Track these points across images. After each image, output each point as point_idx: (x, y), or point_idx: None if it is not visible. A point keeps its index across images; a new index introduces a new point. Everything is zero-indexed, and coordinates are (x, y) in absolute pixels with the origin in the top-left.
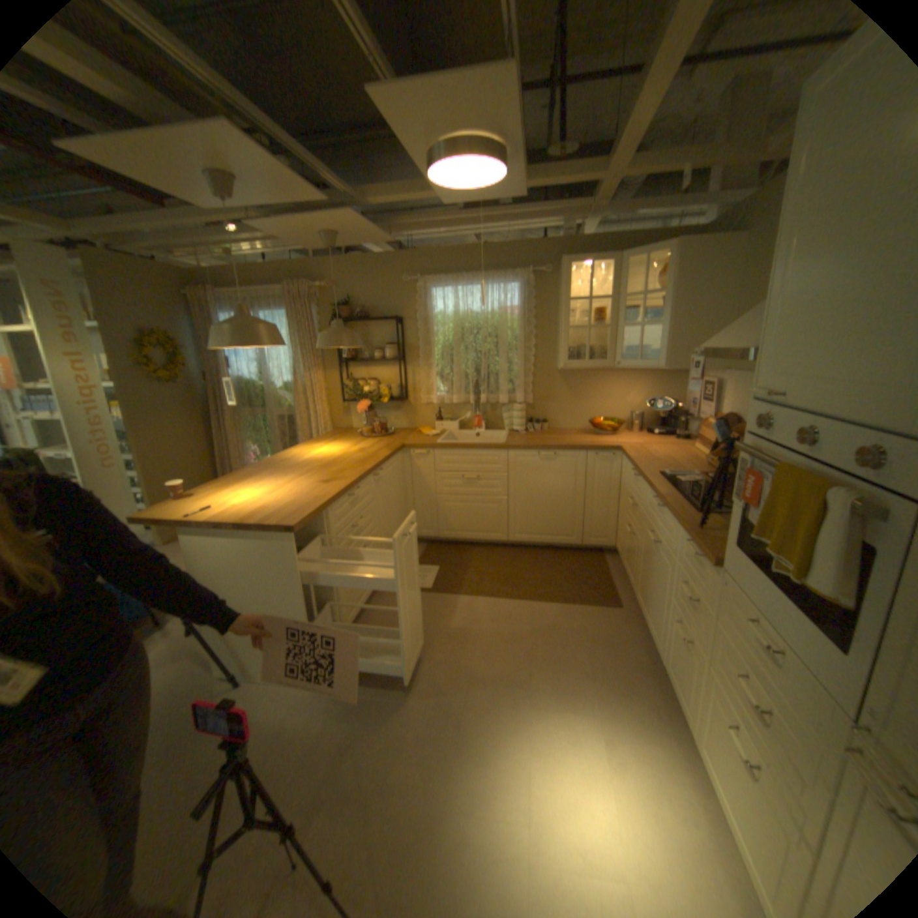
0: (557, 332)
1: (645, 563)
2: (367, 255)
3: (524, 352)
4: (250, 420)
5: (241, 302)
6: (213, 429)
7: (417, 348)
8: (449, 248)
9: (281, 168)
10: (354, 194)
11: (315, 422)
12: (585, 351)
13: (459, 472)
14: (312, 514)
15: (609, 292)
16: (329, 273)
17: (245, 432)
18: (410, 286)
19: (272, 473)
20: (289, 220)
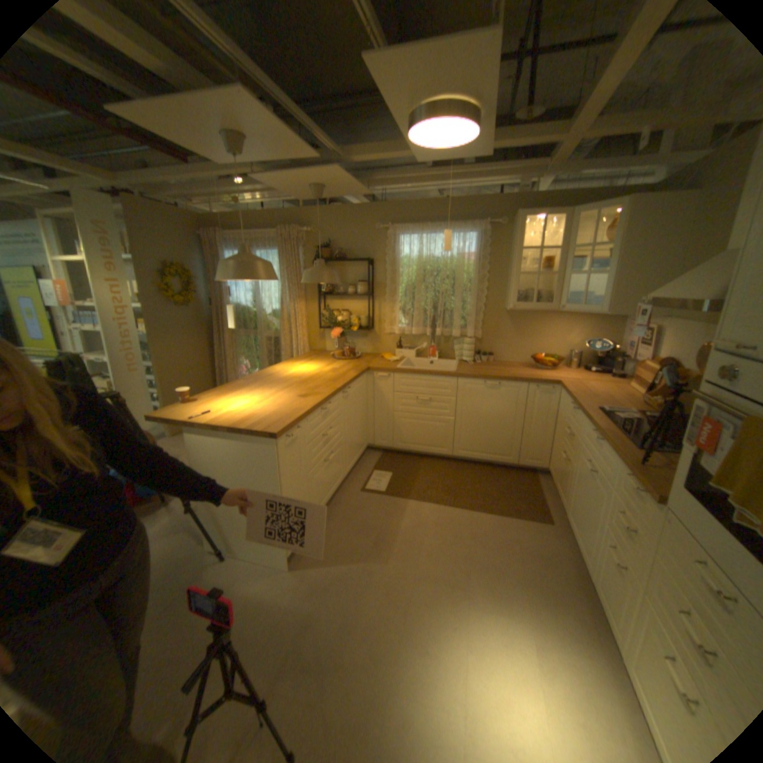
0: (508, 277)
1: (579, 488)
2: (348, 205)
3: (477, 293)
4: (244, 339)
5: (242, 242)
6: (215, 345)
7: (385, 285)
8: (418, 200)
9: (283, 128)
10: (341, 153)
11: (296, 343)
12: (533, 294)
13: (414, 394)
14: (291, 423)
15: (558, 243)
16: (314, 220)
17: (239, 349)
18: (382, 232)
19: (260, 385)
20: (286, 174)
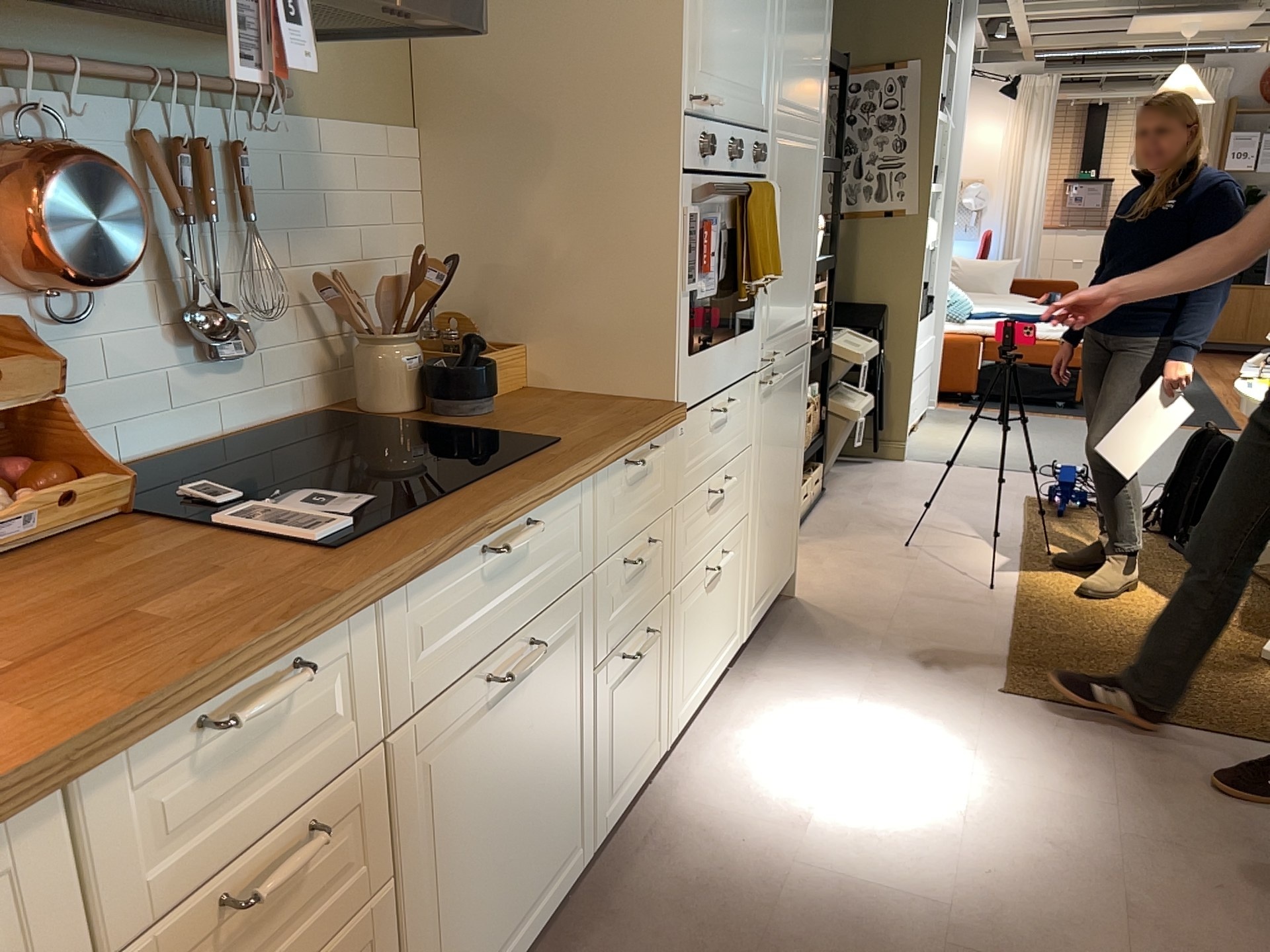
0: None
1: (456, 857)
2: None
3: None
4: None
5: None
6: None
7: None
8: None
9: None
10: None
11: None
12: None
13: None
14: None
15: None
16: None
17: None
18: None
19: None
20: None
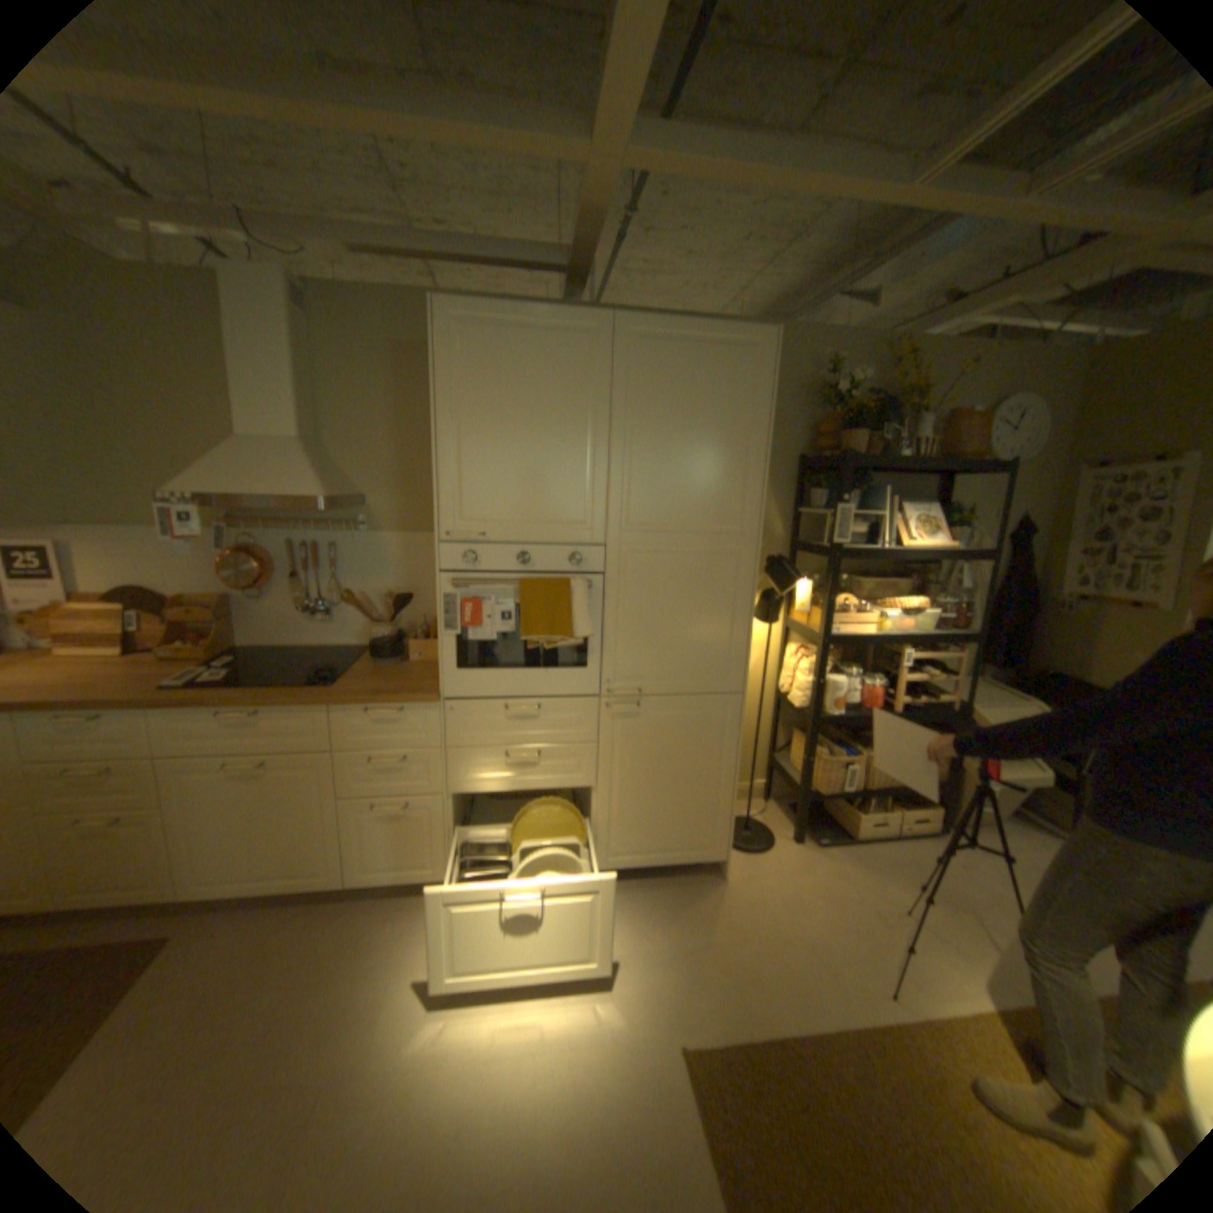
0: None
1: (206, 826)
2: None
3: None
4: None
5: None
6: None
7: None
8: None
9: None
10: None
11: None
12: None
13: None
14: None
15: None
16: None
17: None
18: None
19: None
20: None
